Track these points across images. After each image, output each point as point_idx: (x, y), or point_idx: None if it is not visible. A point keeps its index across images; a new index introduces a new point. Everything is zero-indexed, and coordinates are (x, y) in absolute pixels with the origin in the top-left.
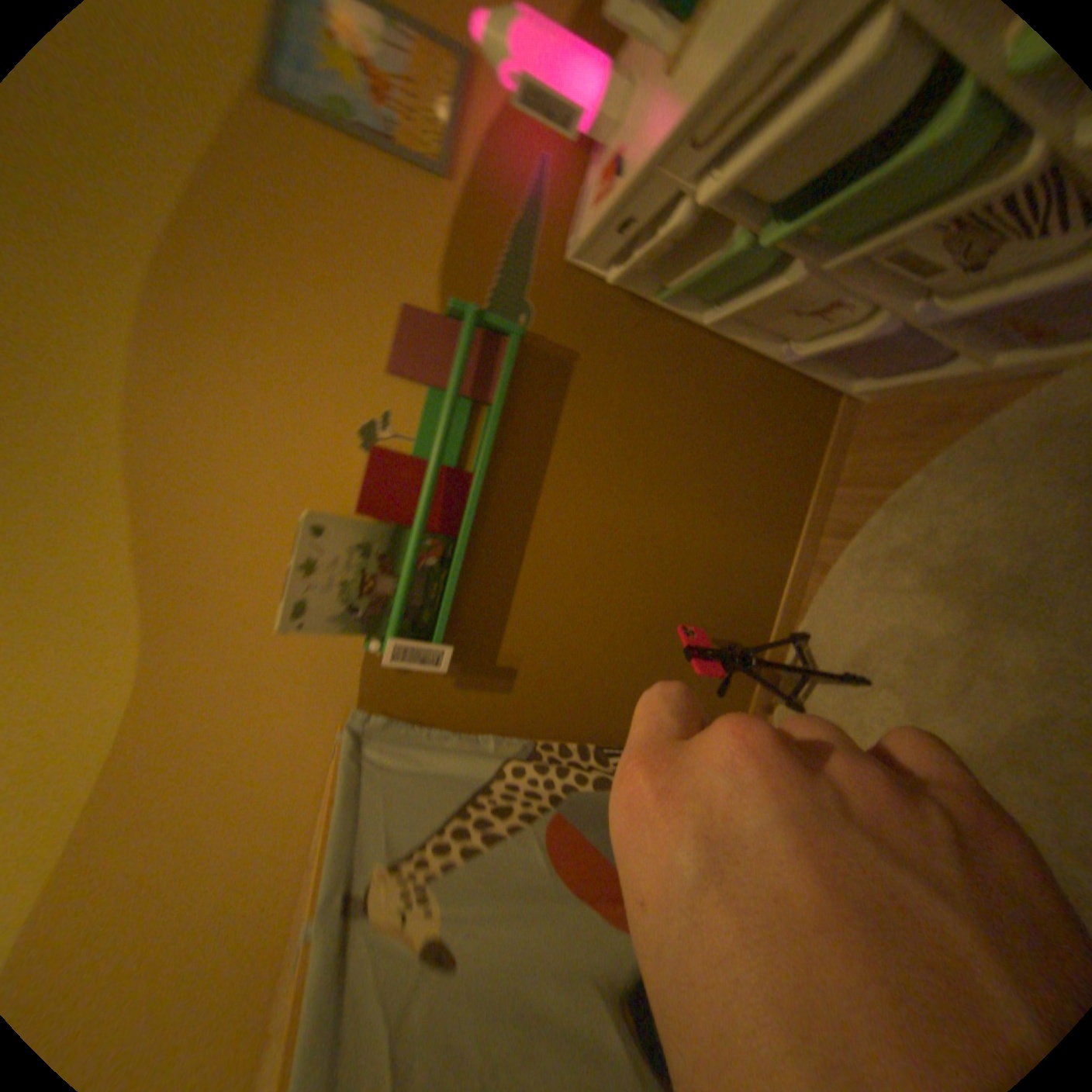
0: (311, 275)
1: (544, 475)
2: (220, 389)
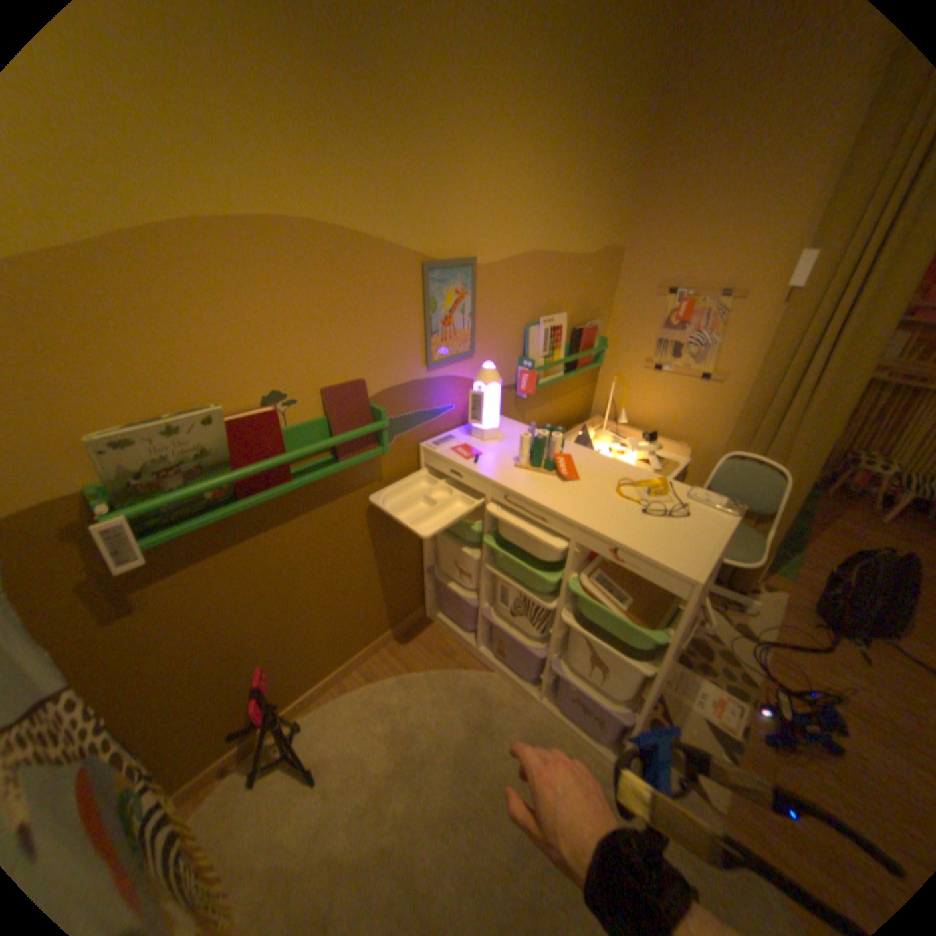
0: (352, 319)
1: (307, 511)
2: (251, 285)
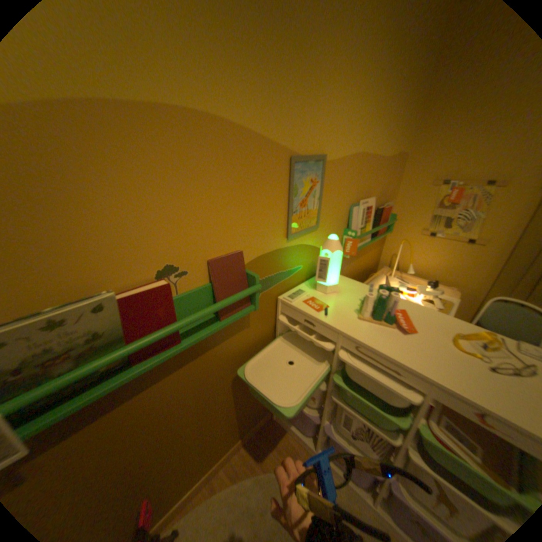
0: (236, 200)
1: (191, 360)
2: (150, 168)
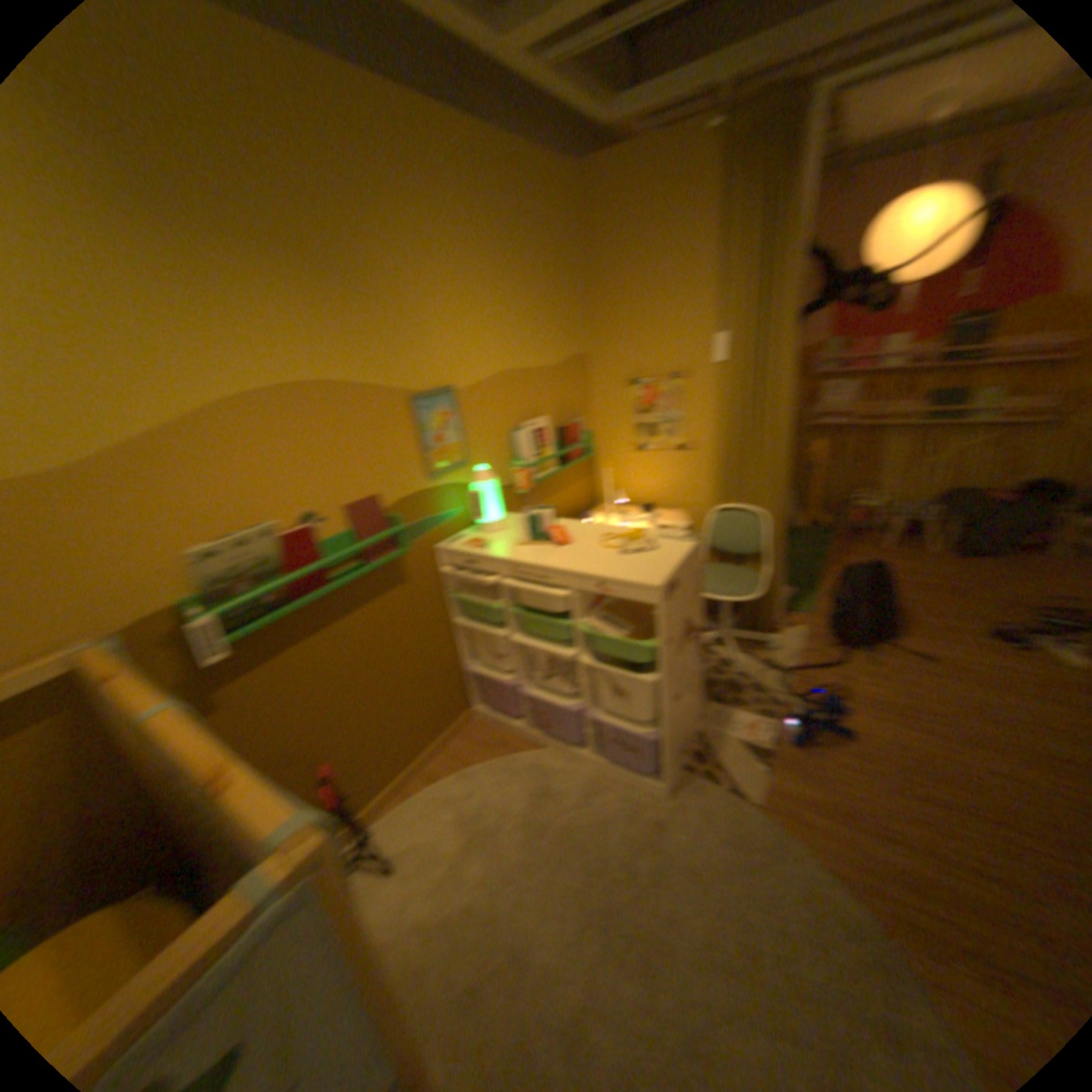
0: (354, 449)
1: (340, 616)
2: (273, 435)
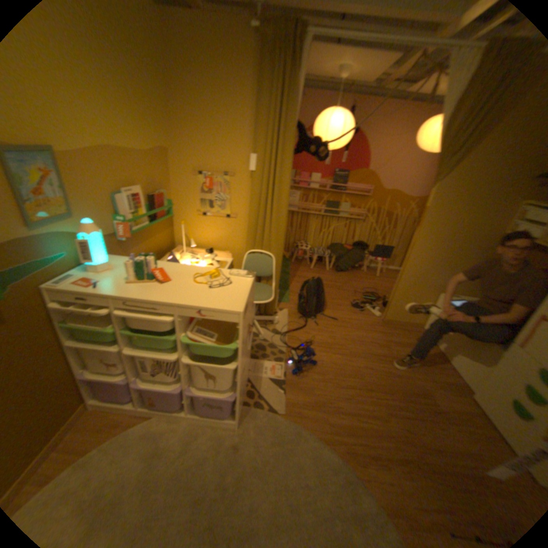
0: None
1: None
2: None
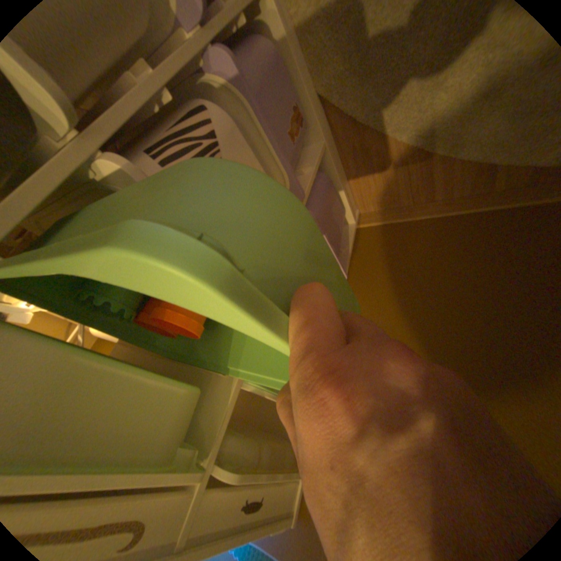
0: None
1: None
2: None
